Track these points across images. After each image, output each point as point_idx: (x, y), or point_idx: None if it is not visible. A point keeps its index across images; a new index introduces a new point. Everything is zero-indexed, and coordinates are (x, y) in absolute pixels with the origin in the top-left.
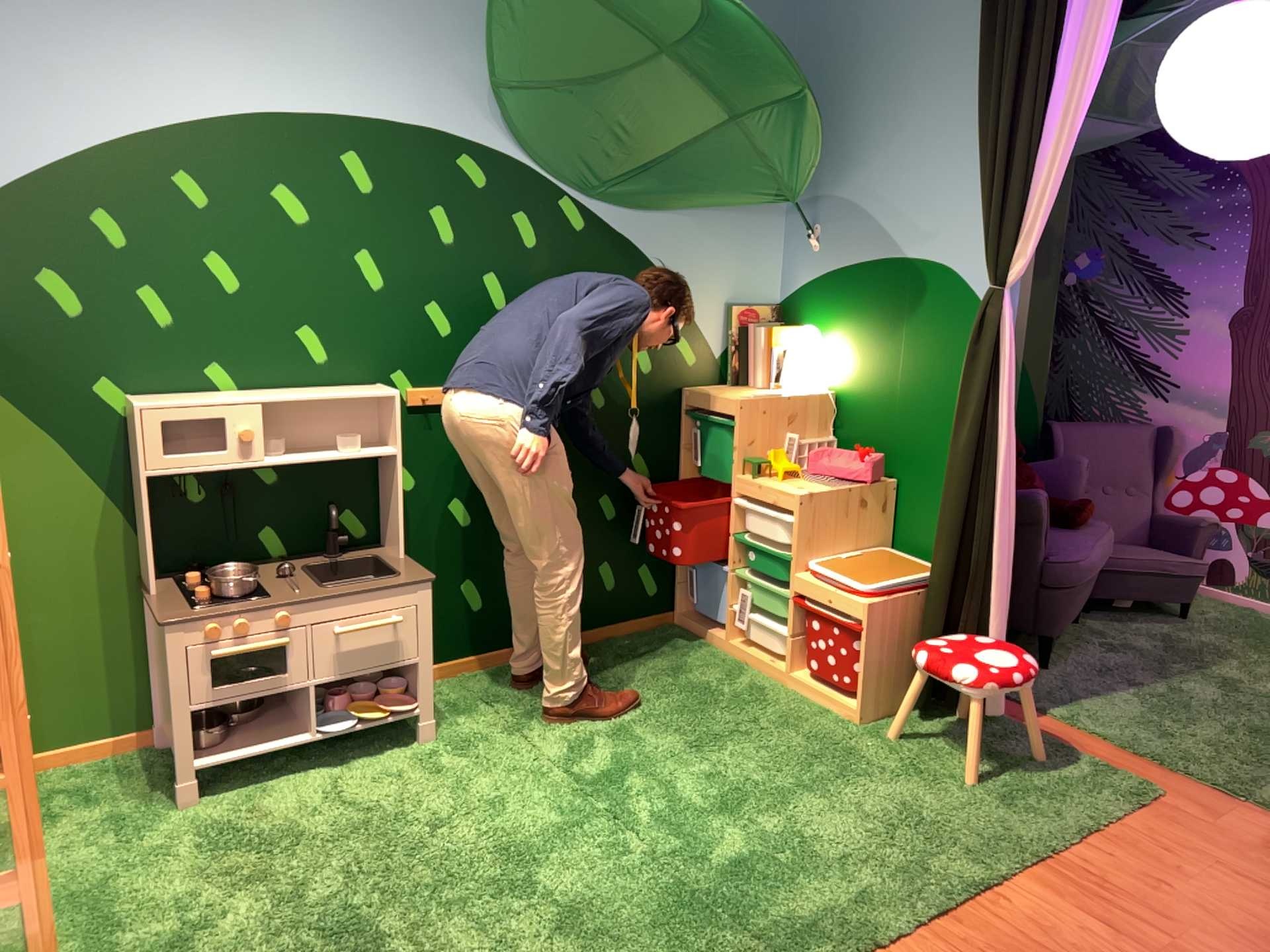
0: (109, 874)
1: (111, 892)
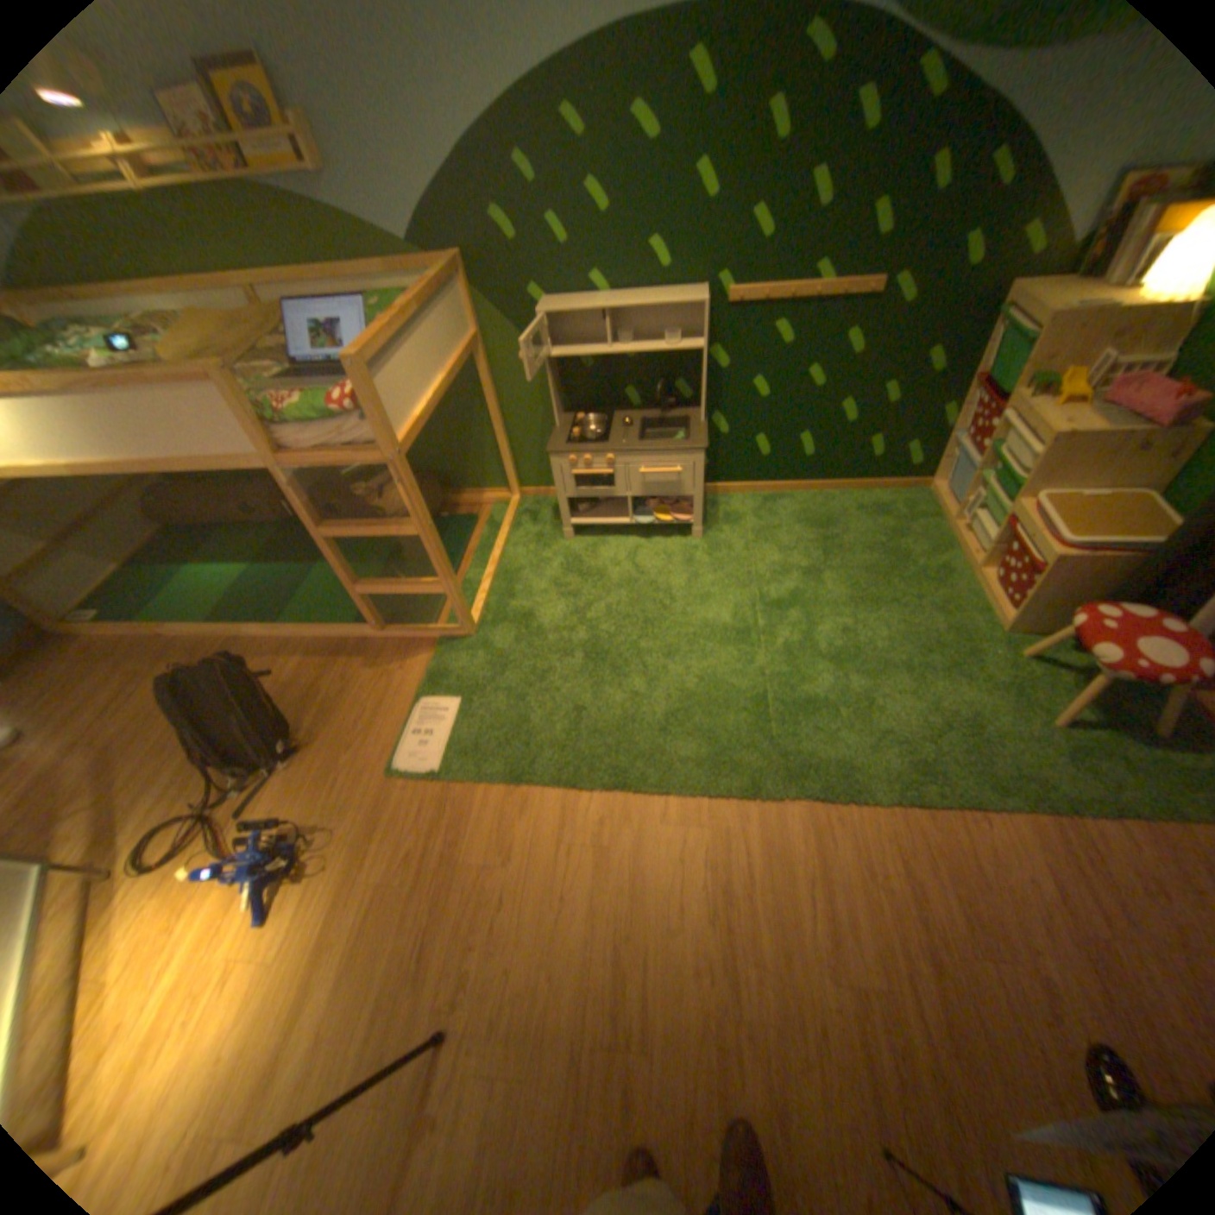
0: (523, 567)
1: (519, 578)
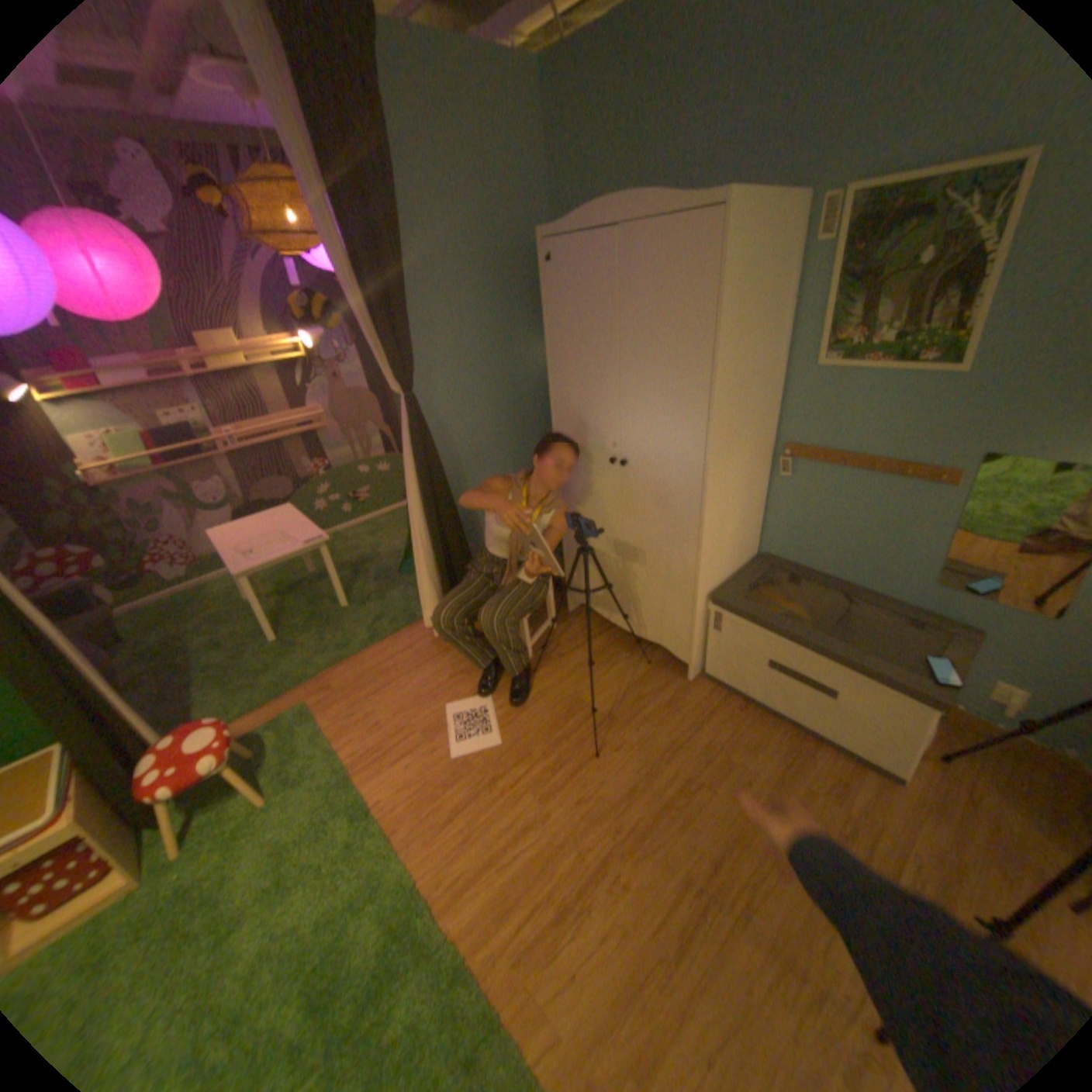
0: None
1: None
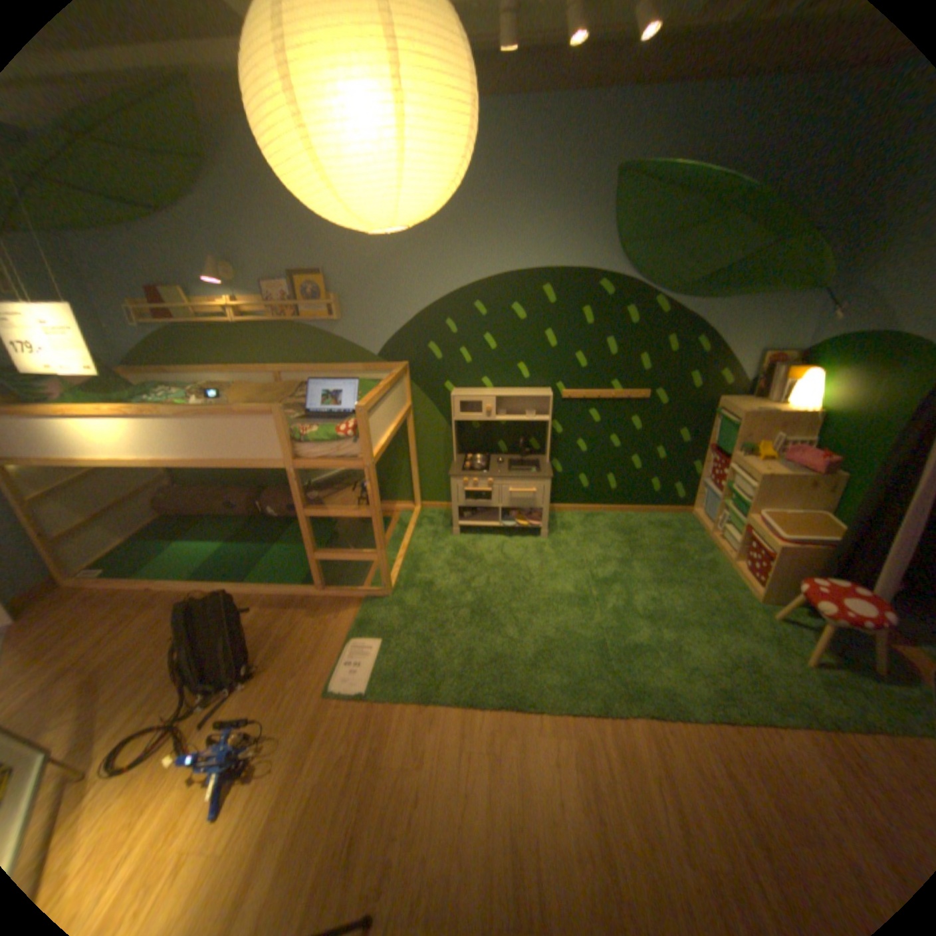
0: (424, 552)
1: (421, 559)
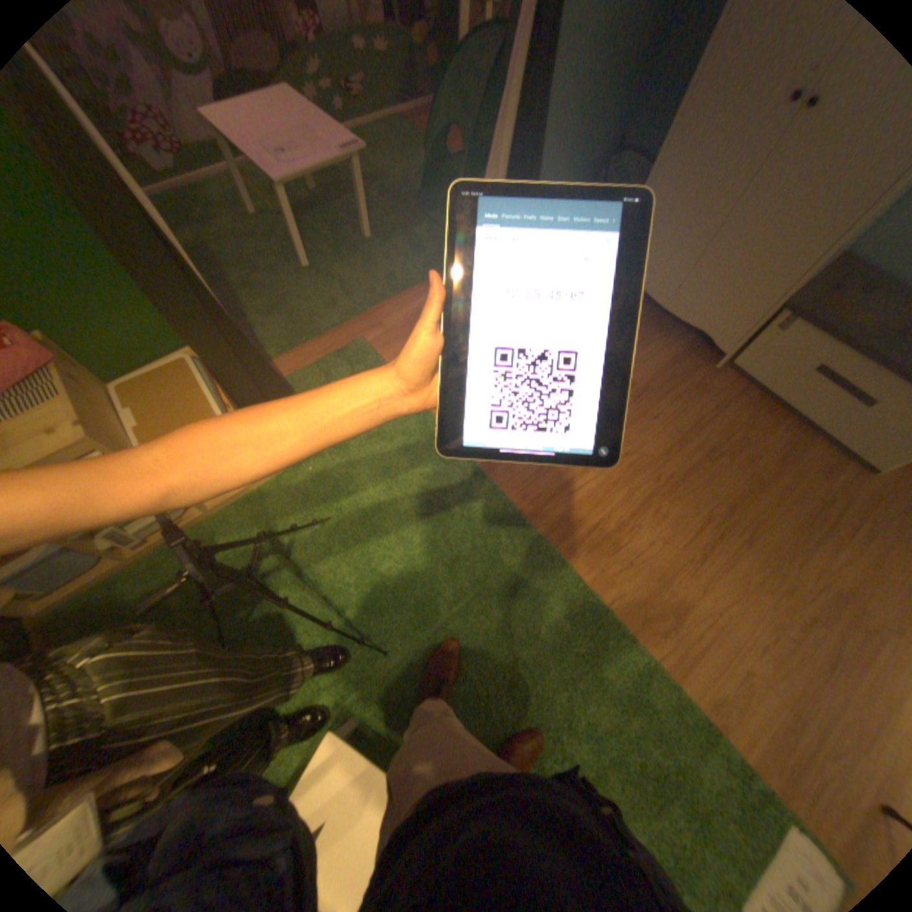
0: None
1: None
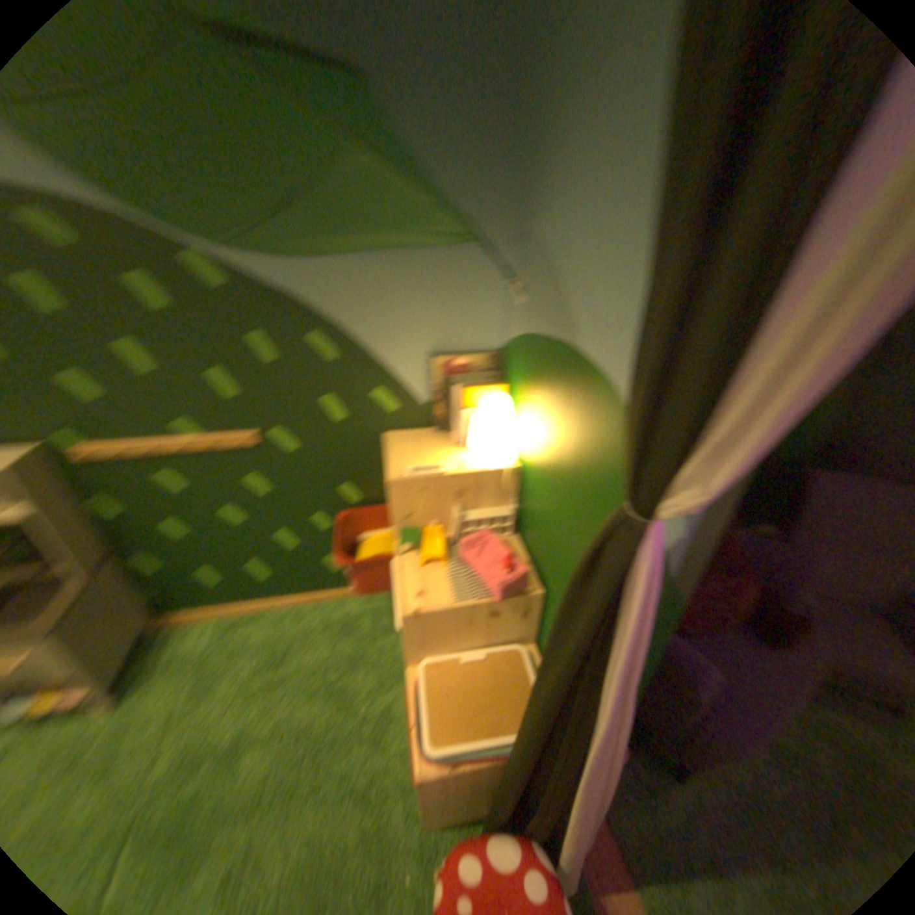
0: None
1: None
